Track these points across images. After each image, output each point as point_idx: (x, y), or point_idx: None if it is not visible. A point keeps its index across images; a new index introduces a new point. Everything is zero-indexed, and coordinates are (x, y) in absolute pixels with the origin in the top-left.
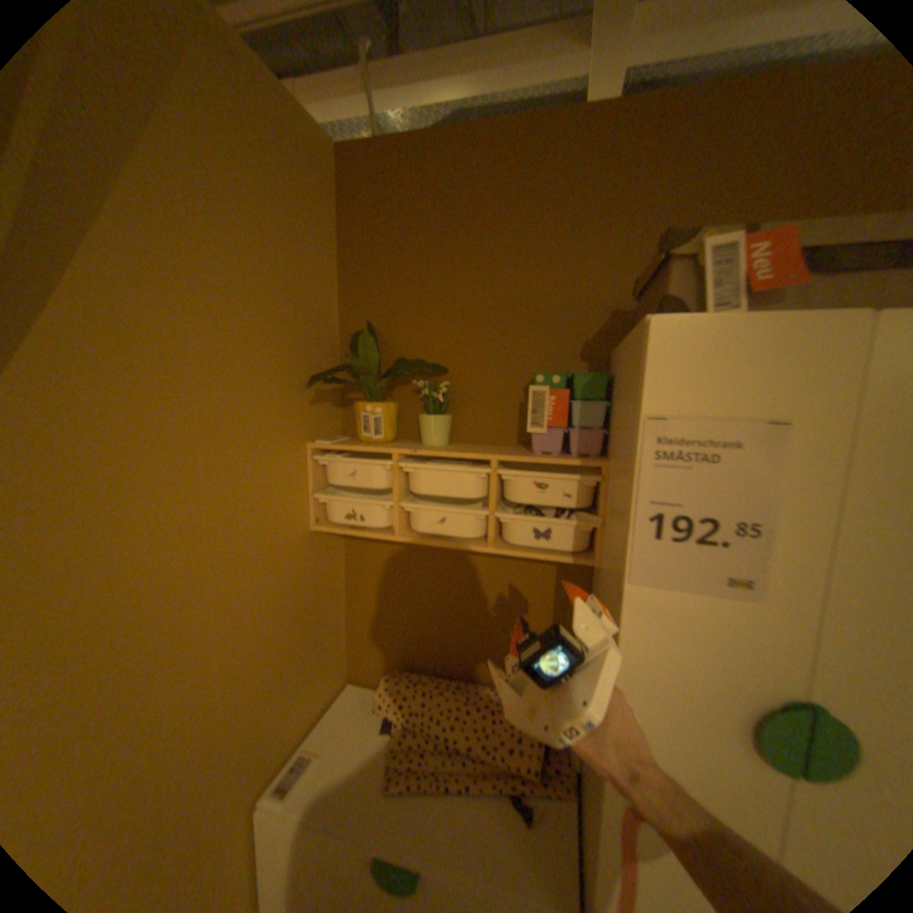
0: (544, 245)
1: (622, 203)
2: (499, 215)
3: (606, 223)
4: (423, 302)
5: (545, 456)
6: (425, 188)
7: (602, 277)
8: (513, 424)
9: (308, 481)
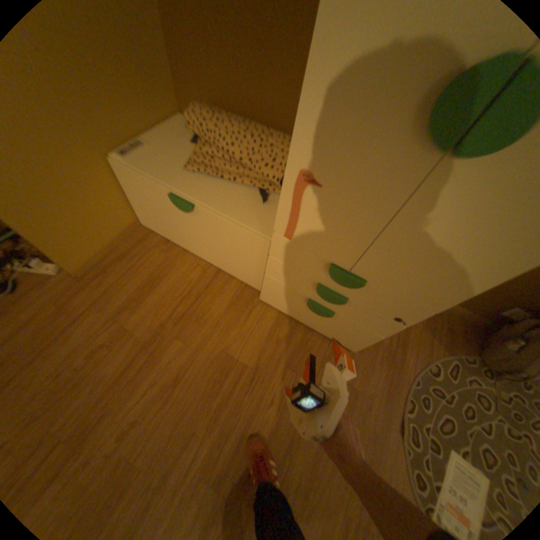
0: None
1: None
2: None
3: None
4: None
5: None
6: None
7: None
8: None
9: None
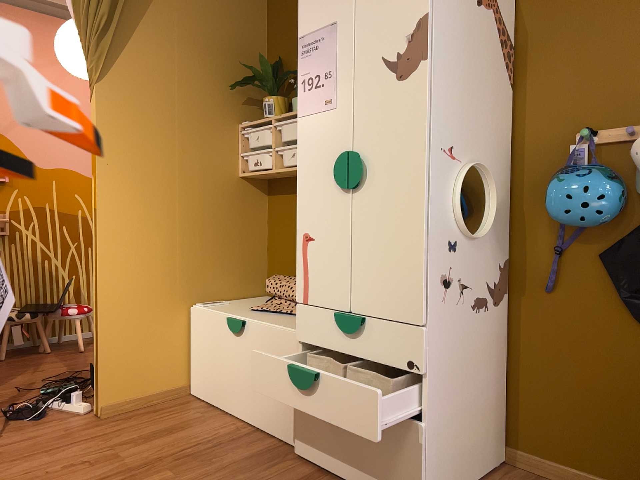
0: None
1: None
2: None
3: None
4: None
5: None
6: None
7: None
8: None
9: (238, 146)
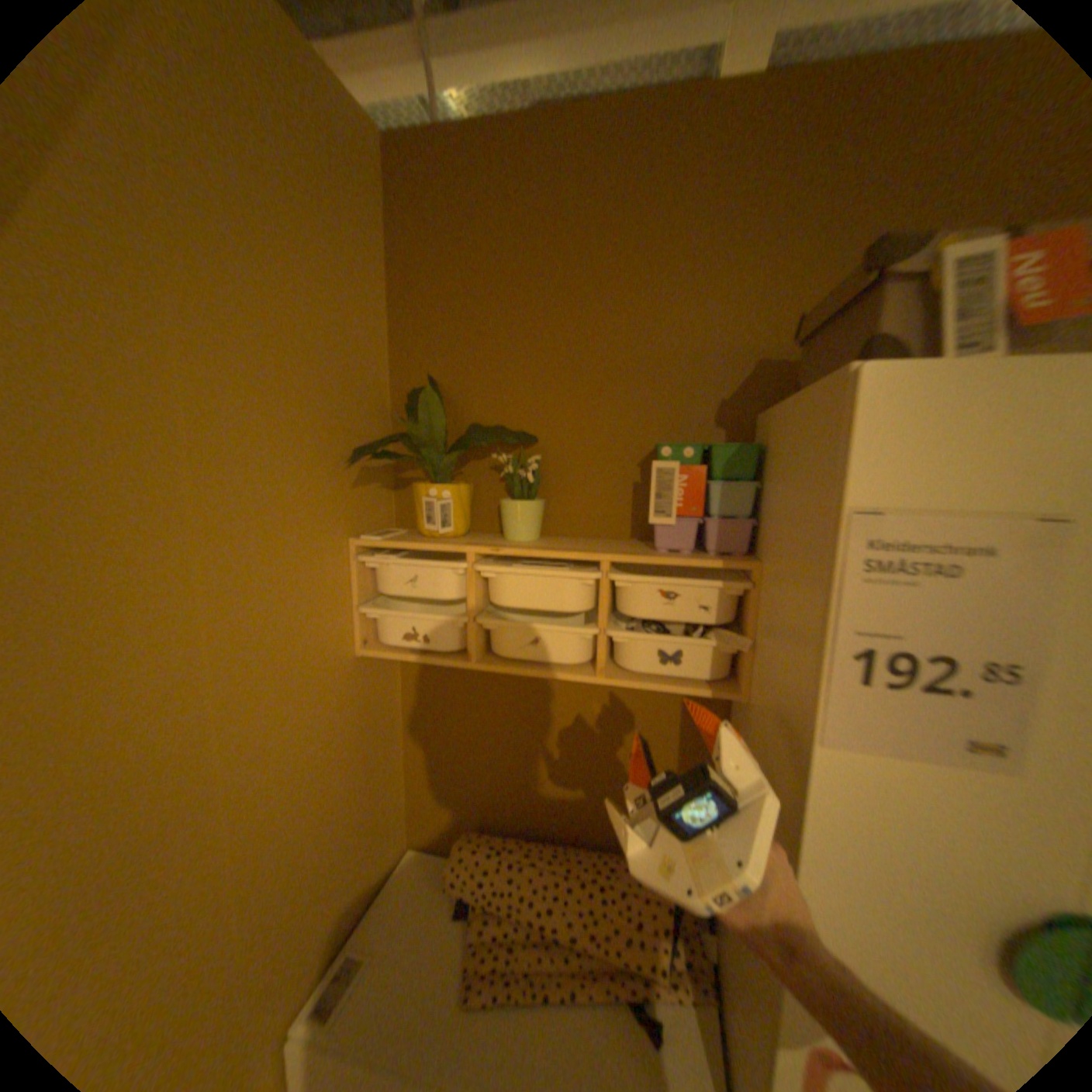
0: (667, 271)
1: (772, 214)
2: (606, 229)
3: (751, 241)
4: (504, 347)
5: (671, 554)
6: (504, 193)
7: (745, 314)
8: (625, 510)
9: (351, 590)
